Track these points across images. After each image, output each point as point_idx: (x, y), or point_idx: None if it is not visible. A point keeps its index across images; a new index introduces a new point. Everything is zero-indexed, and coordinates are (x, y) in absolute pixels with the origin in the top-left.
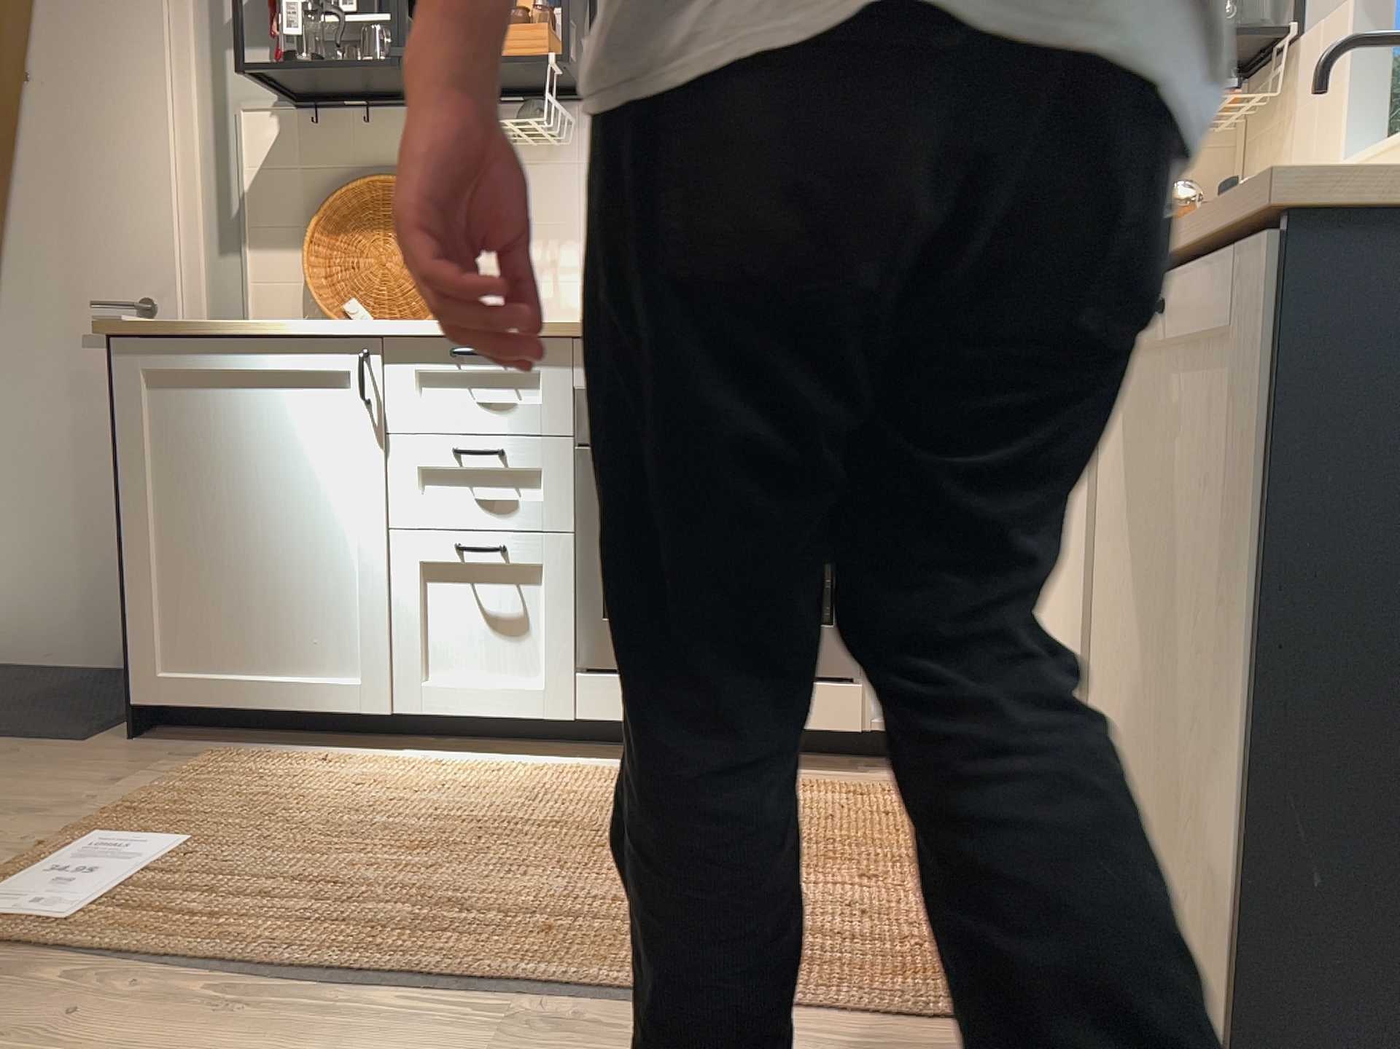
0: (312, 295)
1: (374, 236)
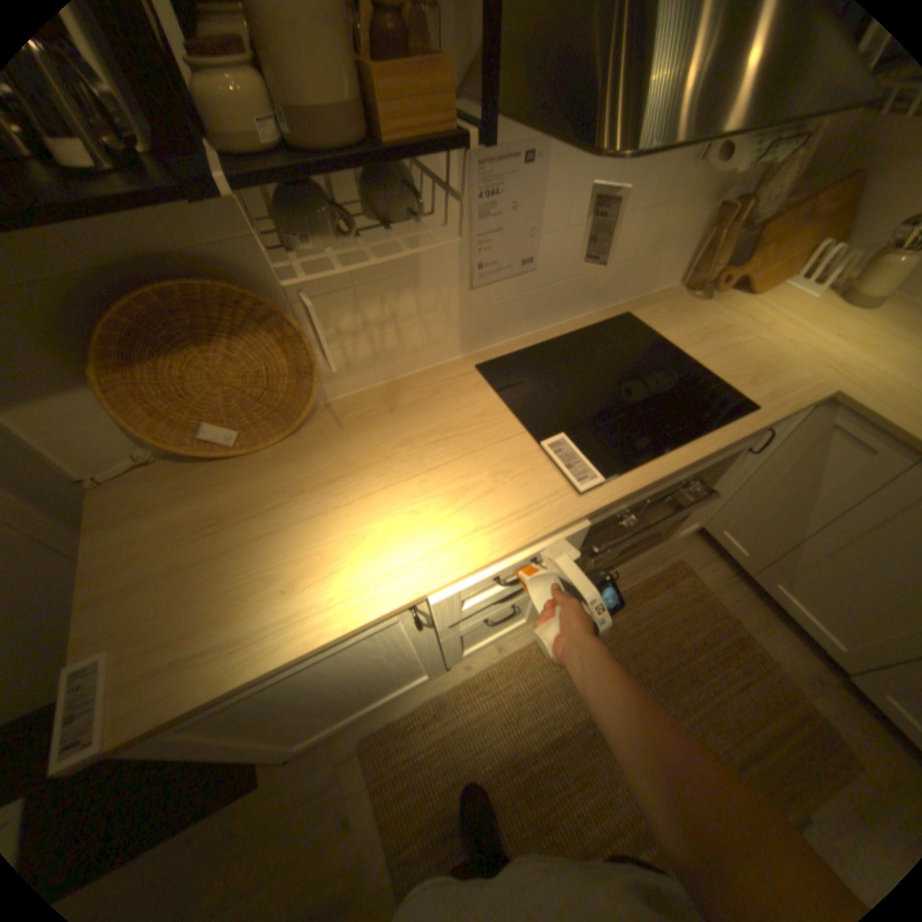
0: (158, 443)
1: (187, 352)
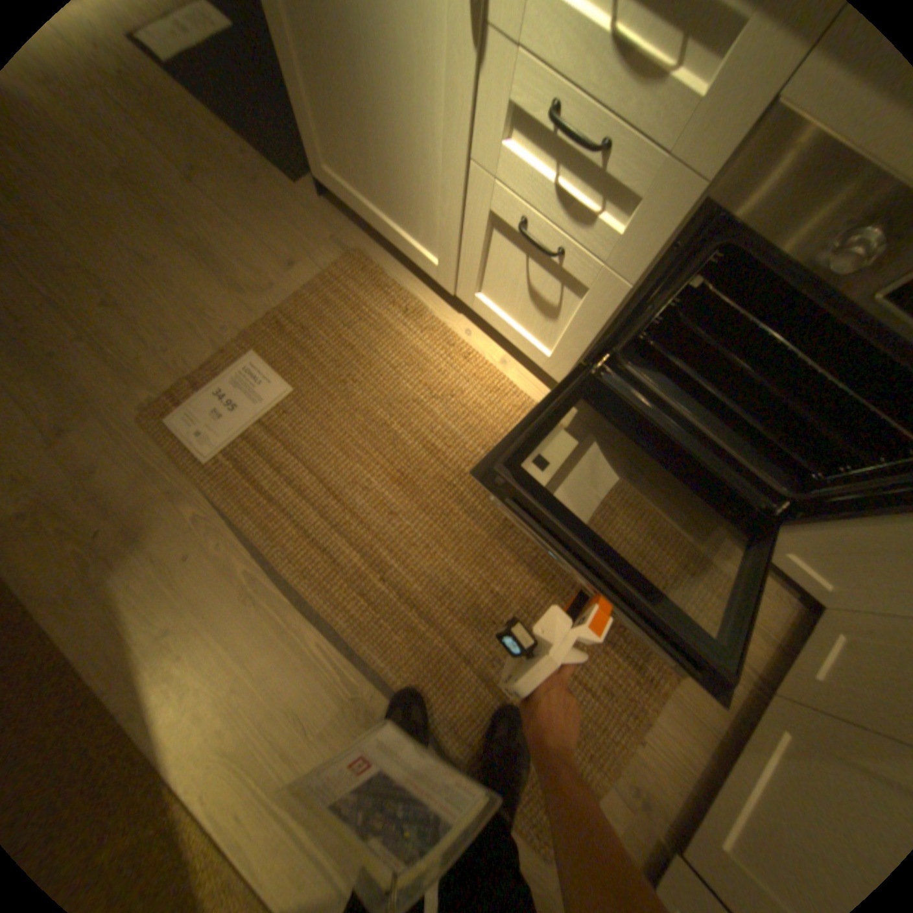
0: None
1: None
